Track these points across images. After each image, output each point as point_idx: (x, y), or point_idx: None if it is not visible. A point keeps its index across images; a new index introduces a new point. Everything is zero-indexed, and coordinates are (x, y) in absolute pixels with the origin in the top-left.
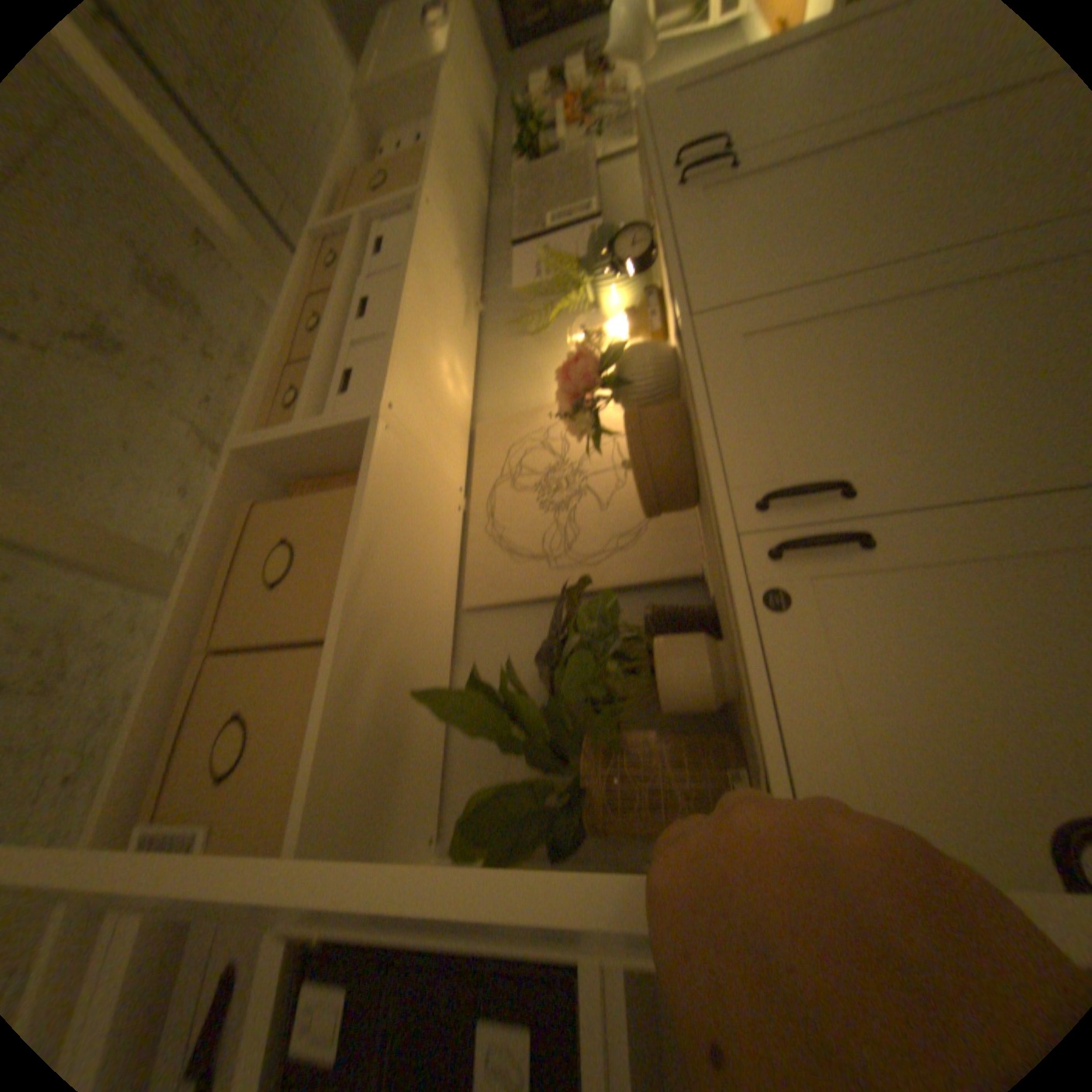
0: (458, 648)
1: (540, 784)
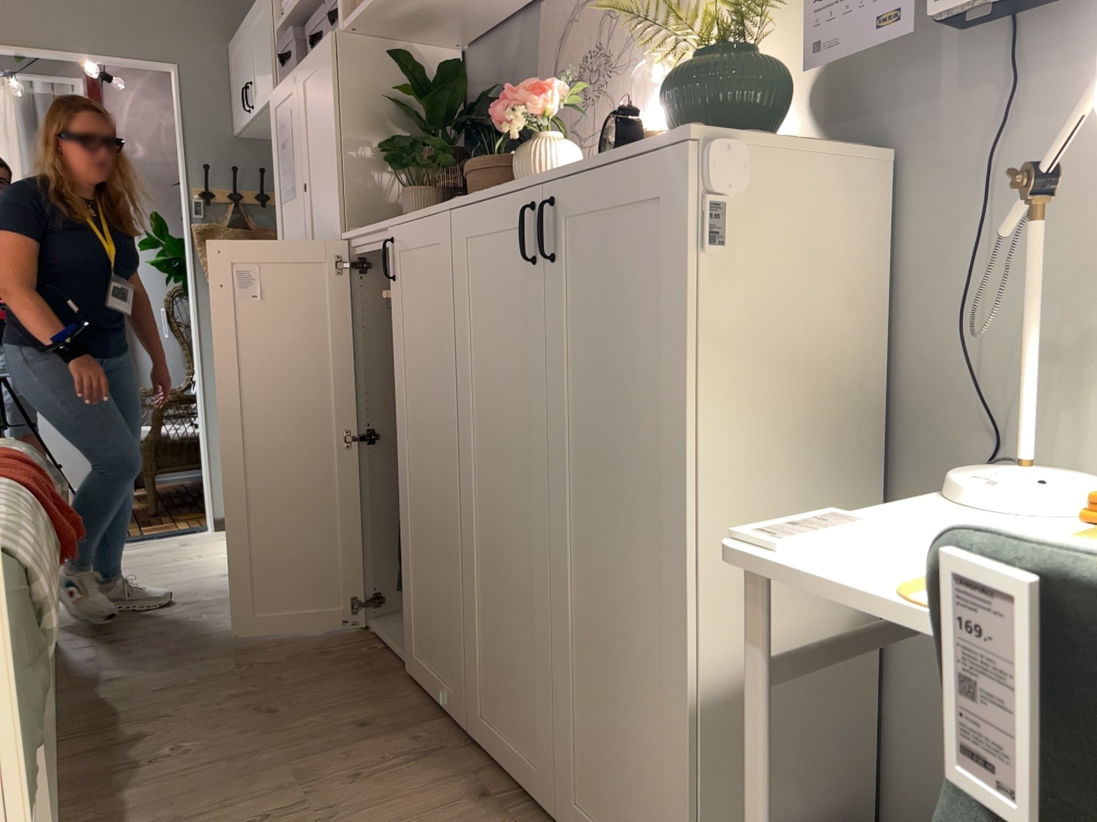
0: (530, 8)
1: (426, 123)
